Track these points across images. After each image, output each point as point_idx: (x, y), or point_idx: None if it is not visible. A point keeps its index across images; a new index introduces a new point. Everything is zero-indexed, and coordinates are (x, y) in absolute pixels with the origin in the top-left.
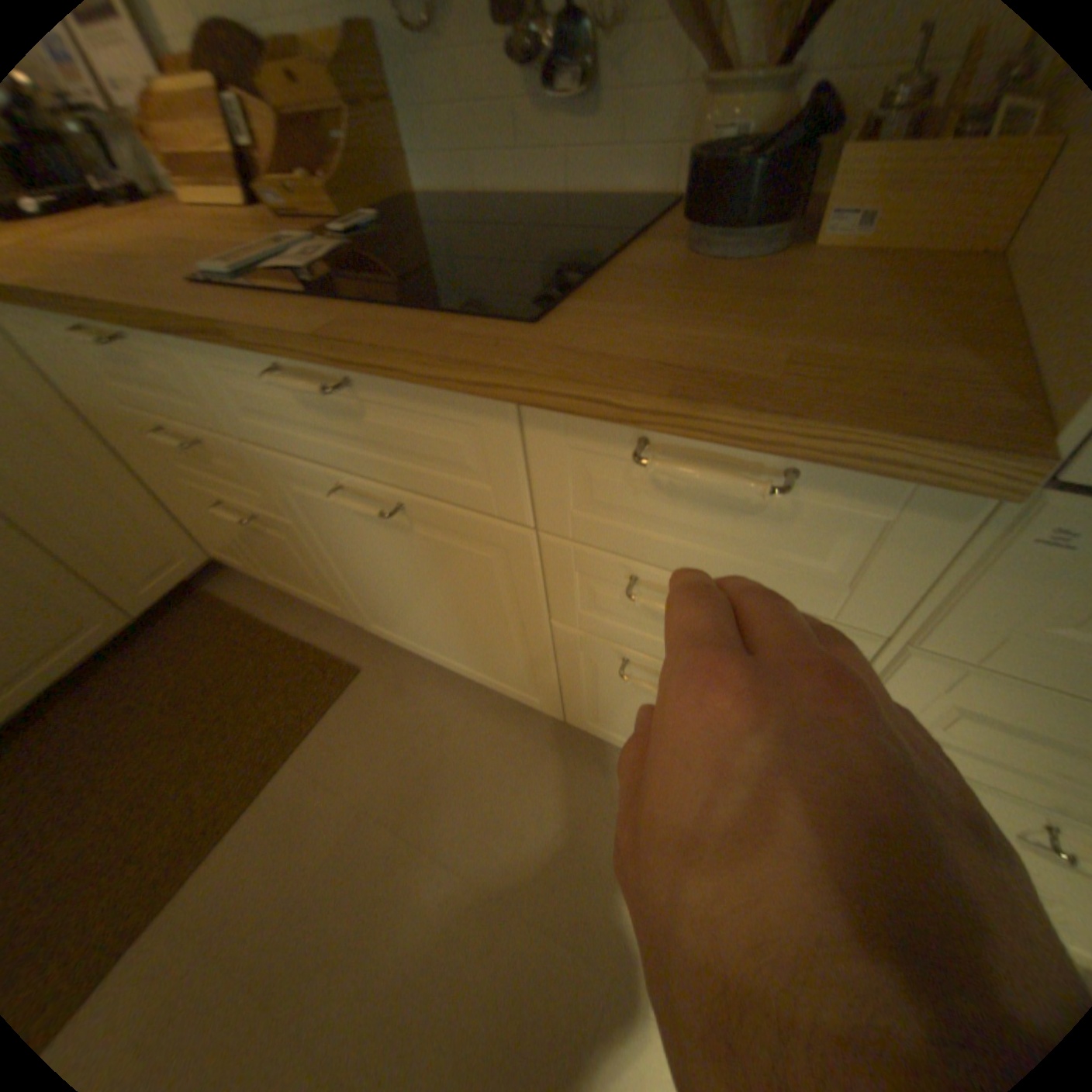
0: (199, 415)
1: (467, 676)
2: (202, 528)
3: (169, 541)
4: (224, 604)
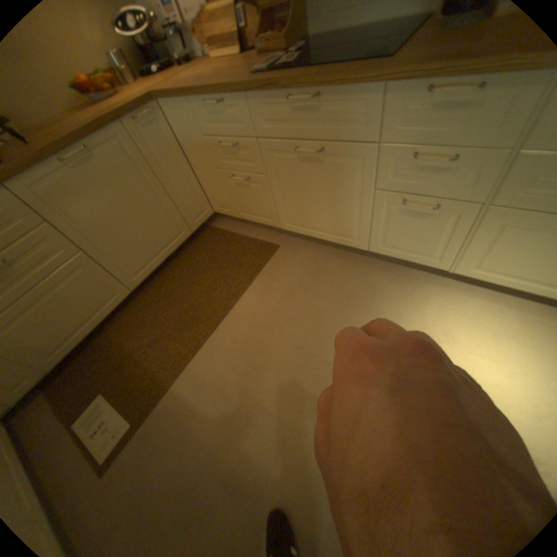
0: (241, 130)
1: (326, 240)
2: (216, 195)
3: (202, 202)
4: (220, 229)
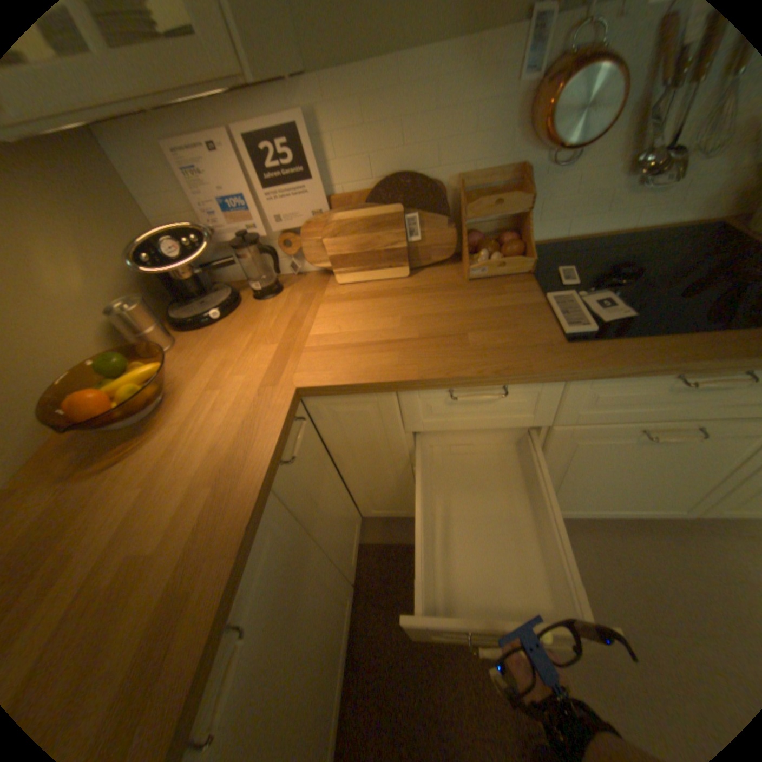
0: (520, 420)
1: (618, 517)
2: (383, 498)
3: (353, 518)
4: (386, 546)
